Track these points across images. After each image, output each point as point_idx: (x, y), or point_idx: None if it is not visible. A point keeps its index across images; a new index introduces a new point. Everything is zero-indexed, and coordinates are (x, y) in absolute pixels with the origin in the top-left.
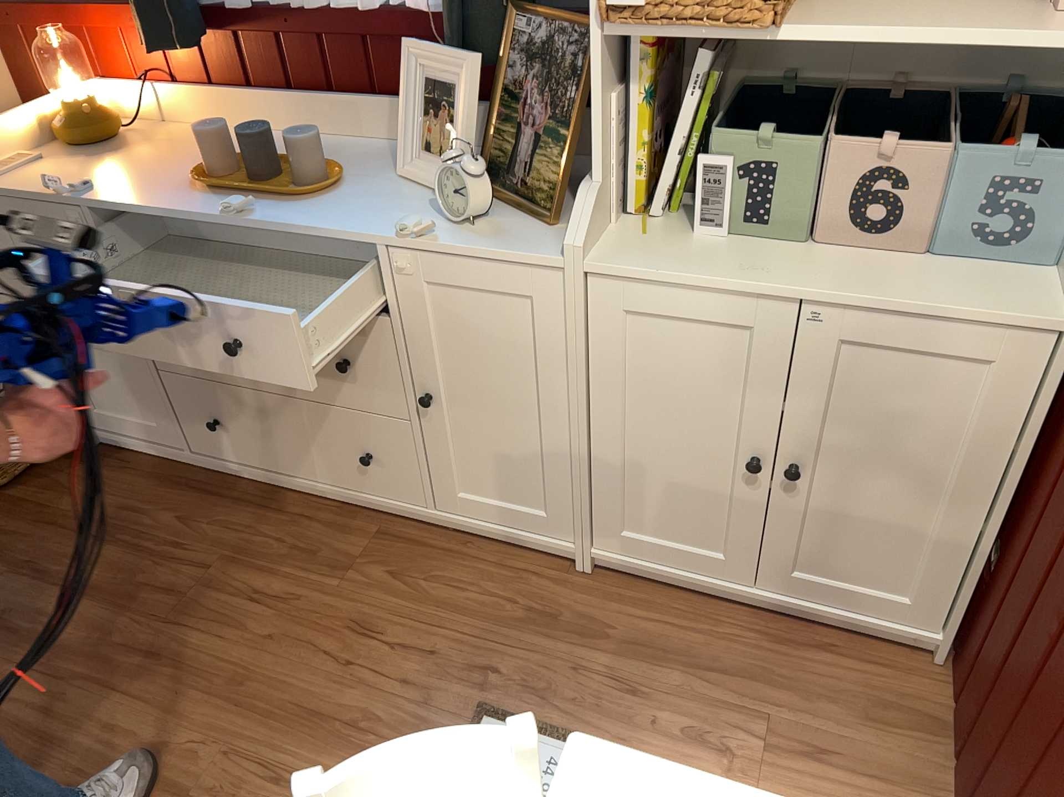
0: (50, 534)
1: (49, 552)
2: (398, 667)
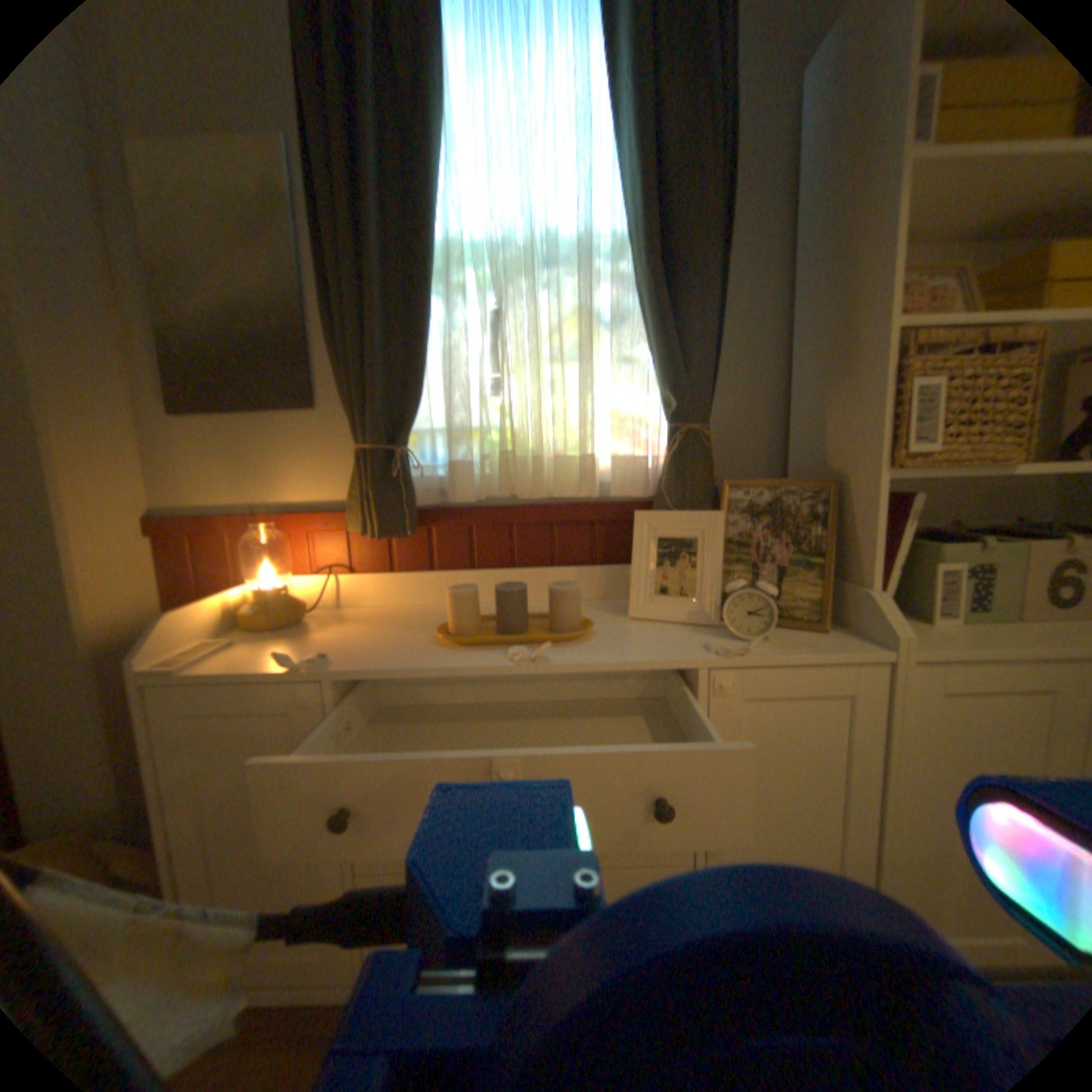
0: None
1: None
2: None
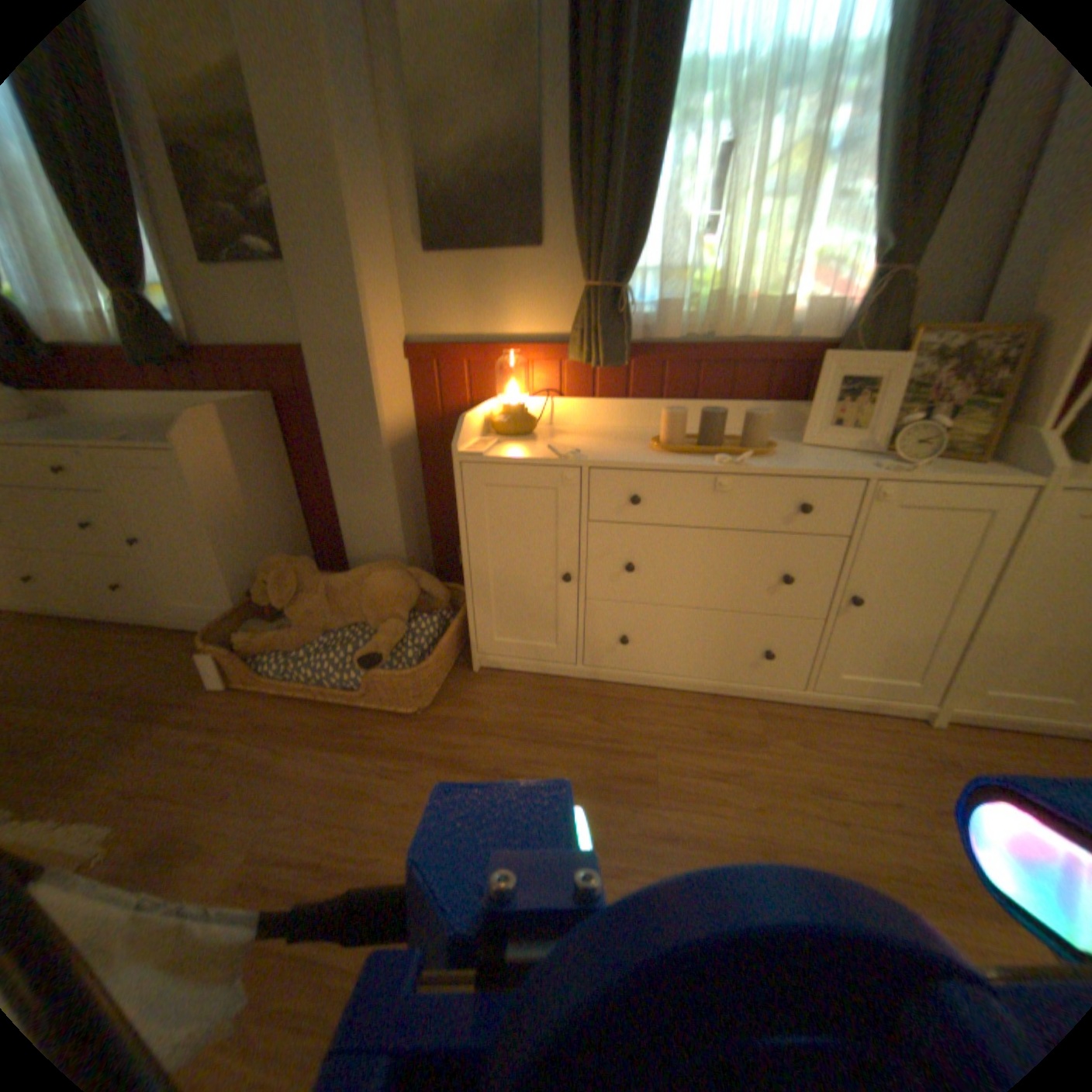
0: (483, 748)
1: (496, 765)
2: (889, 829)
